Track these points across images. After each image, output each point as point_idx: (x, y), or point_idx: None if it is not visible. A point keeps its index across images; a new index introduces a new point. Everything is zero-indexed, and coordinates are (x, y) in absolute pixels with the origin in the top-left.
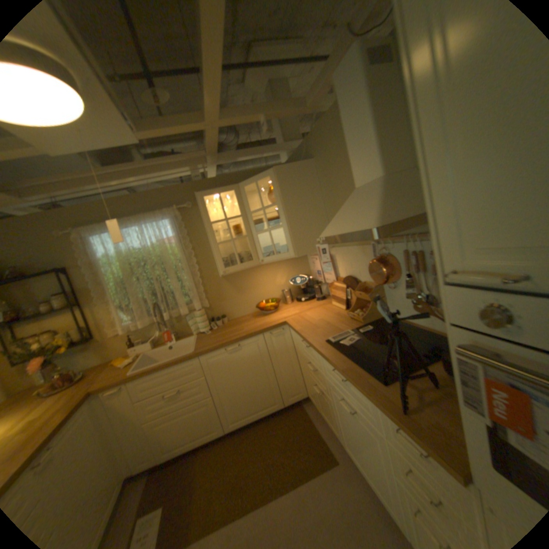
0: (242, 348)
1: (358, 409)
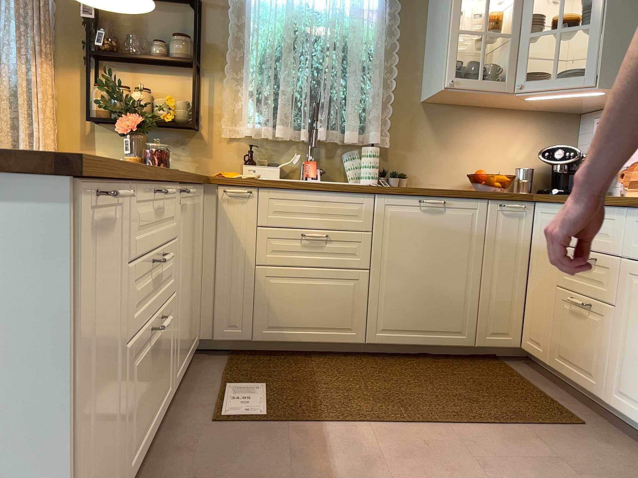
0: (448, 210)
1: None
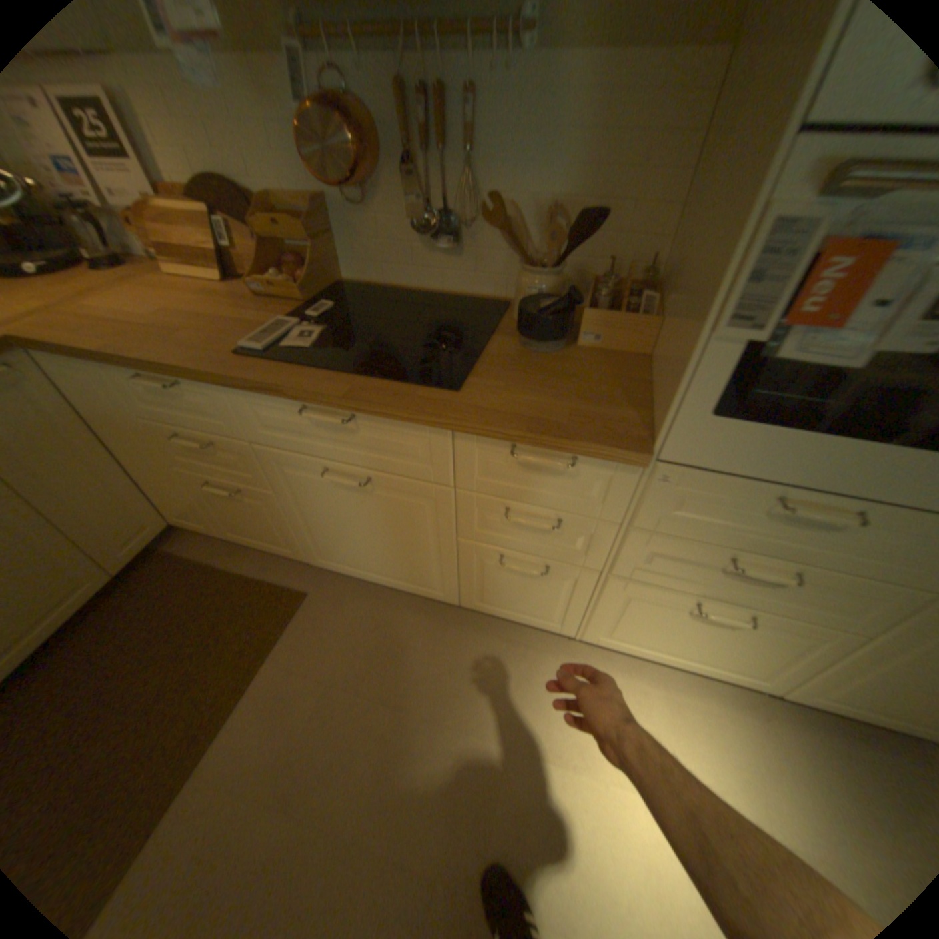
0: None
1: (374, 469)
